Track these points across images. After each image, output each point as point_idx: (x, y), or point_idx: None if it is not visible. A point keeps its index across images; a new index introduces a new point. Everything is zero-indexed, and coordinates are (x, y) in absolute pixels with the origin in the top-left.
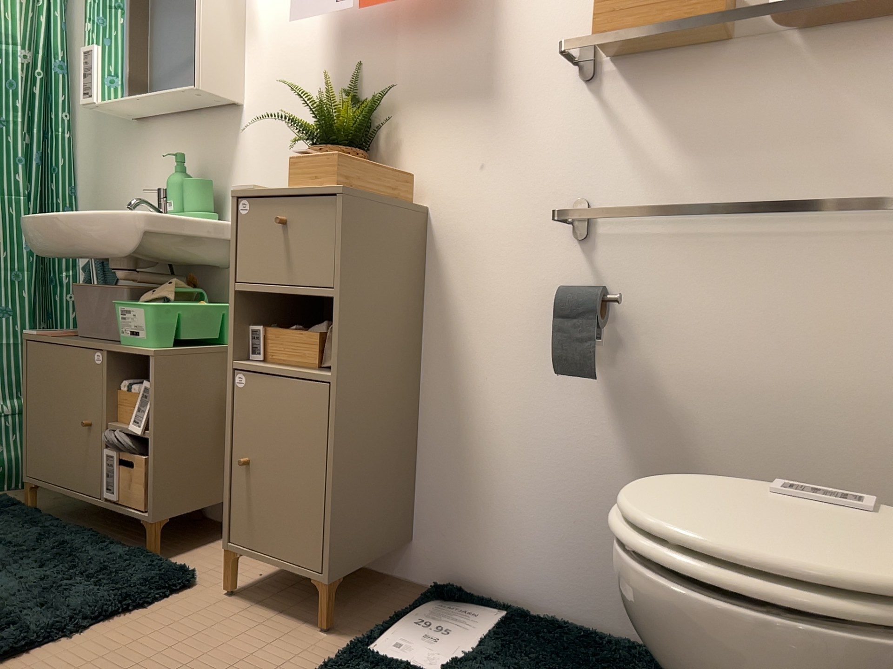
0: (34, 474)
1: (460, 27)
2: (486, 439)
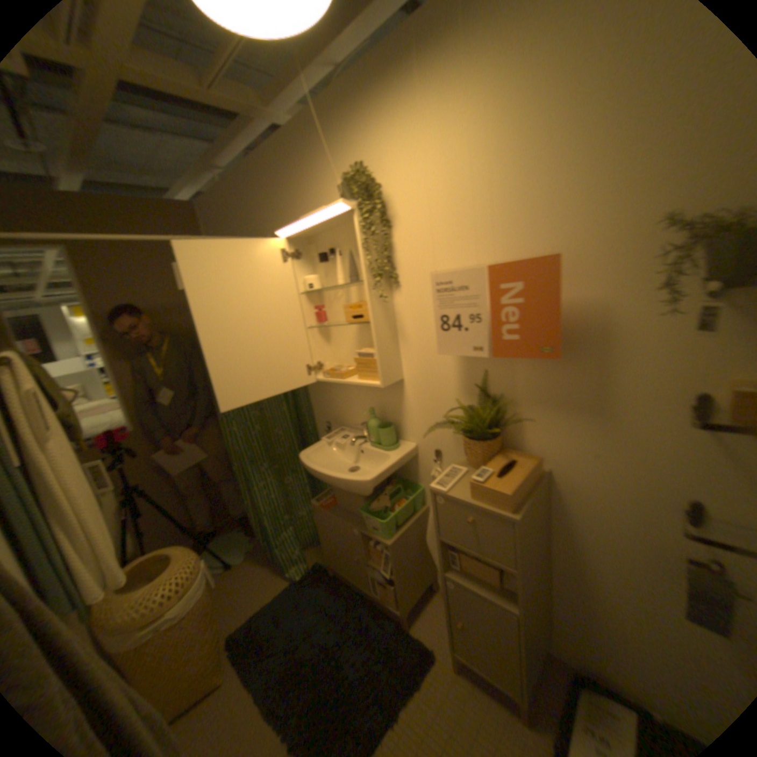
0: (330, 566)
1: (572, 360)
2: (608, 609)
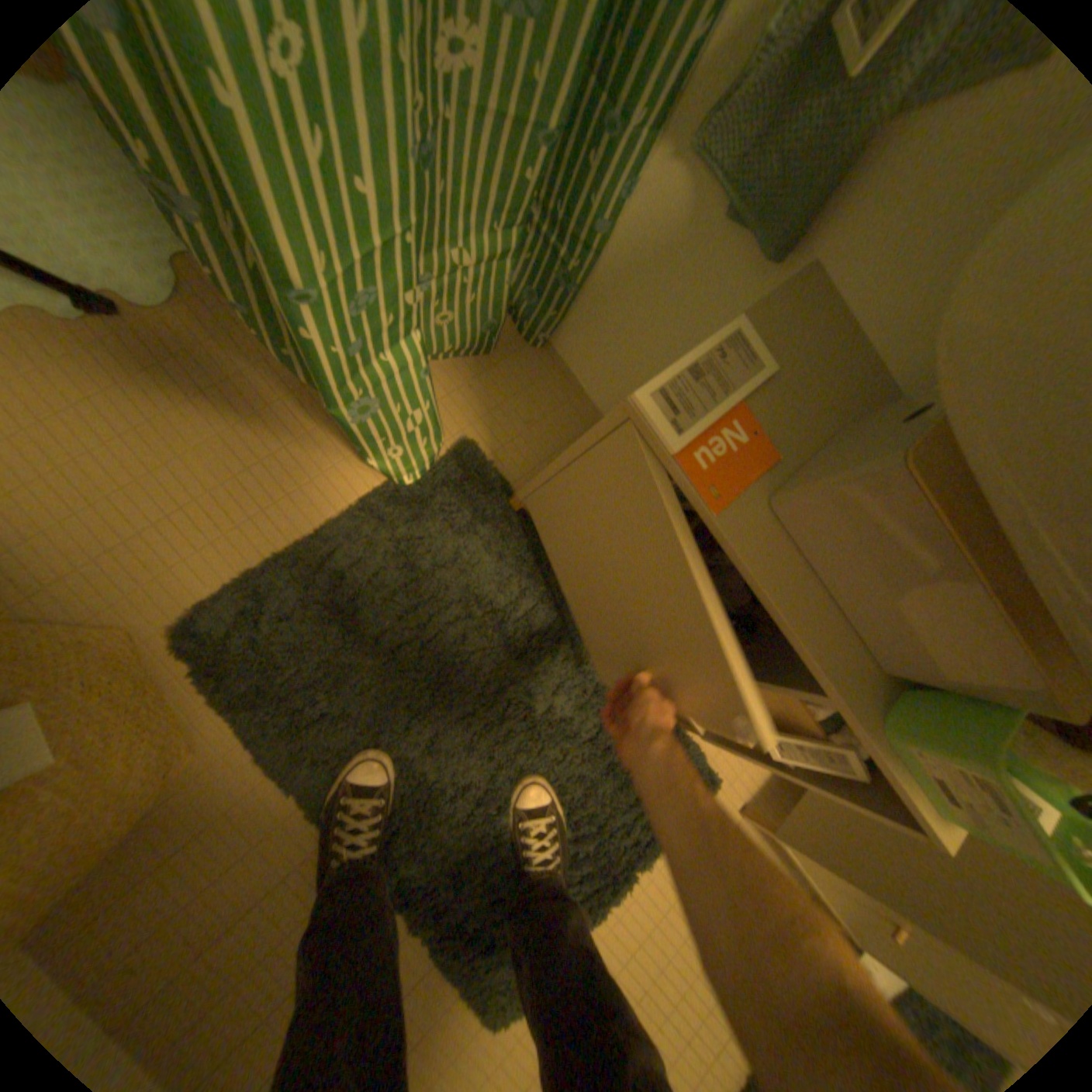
0: (541, 517)
1: None
2: None
